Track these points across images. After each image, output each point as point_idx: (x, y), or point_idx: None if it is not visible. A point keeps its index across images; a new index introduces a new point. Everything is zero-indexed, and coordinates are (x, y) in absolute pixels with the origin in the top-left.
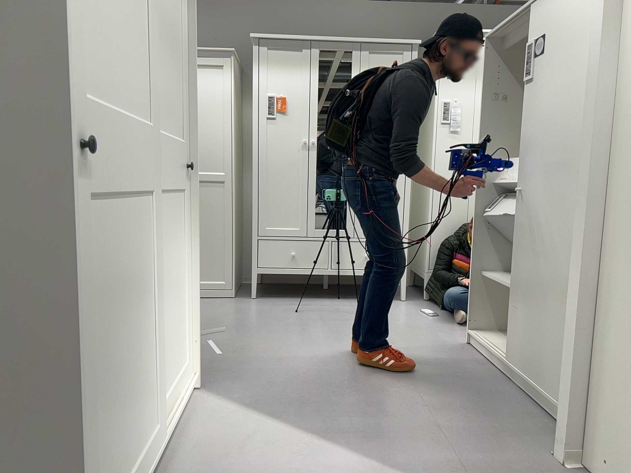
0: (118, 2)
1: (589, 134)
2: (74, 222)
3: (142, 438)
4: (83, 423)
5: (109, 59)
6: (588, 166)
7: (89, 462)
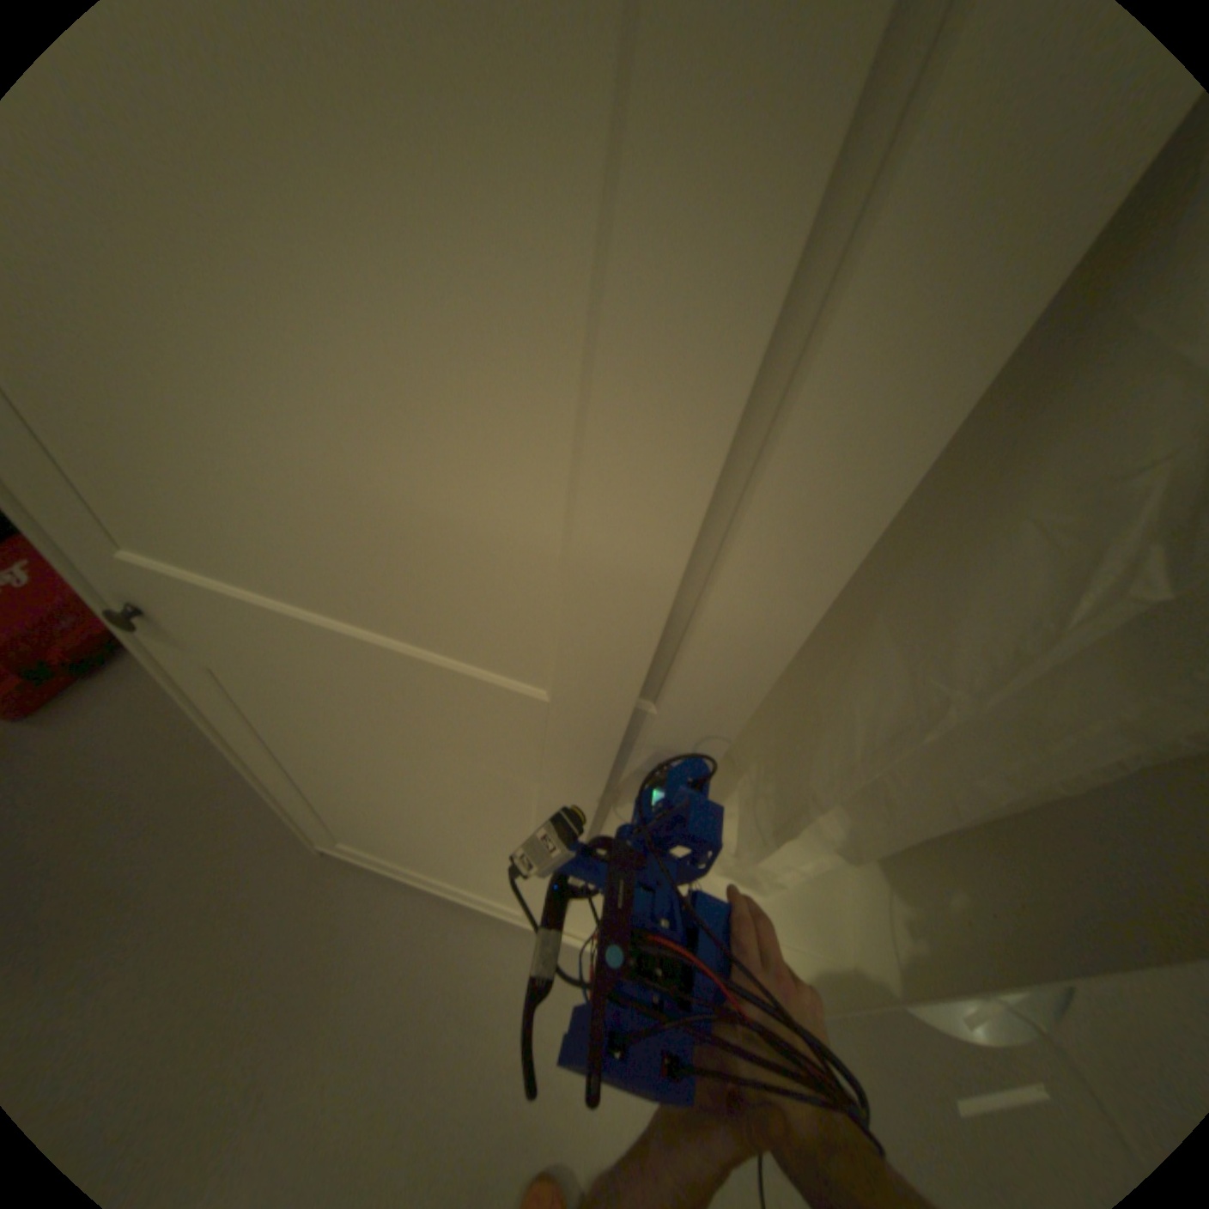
0: (276, 336)
1: None
2: (196, 675)
3: (481, 891)
4: (291, 794)
5: (255, 508)
6: None
7: (320, 815)
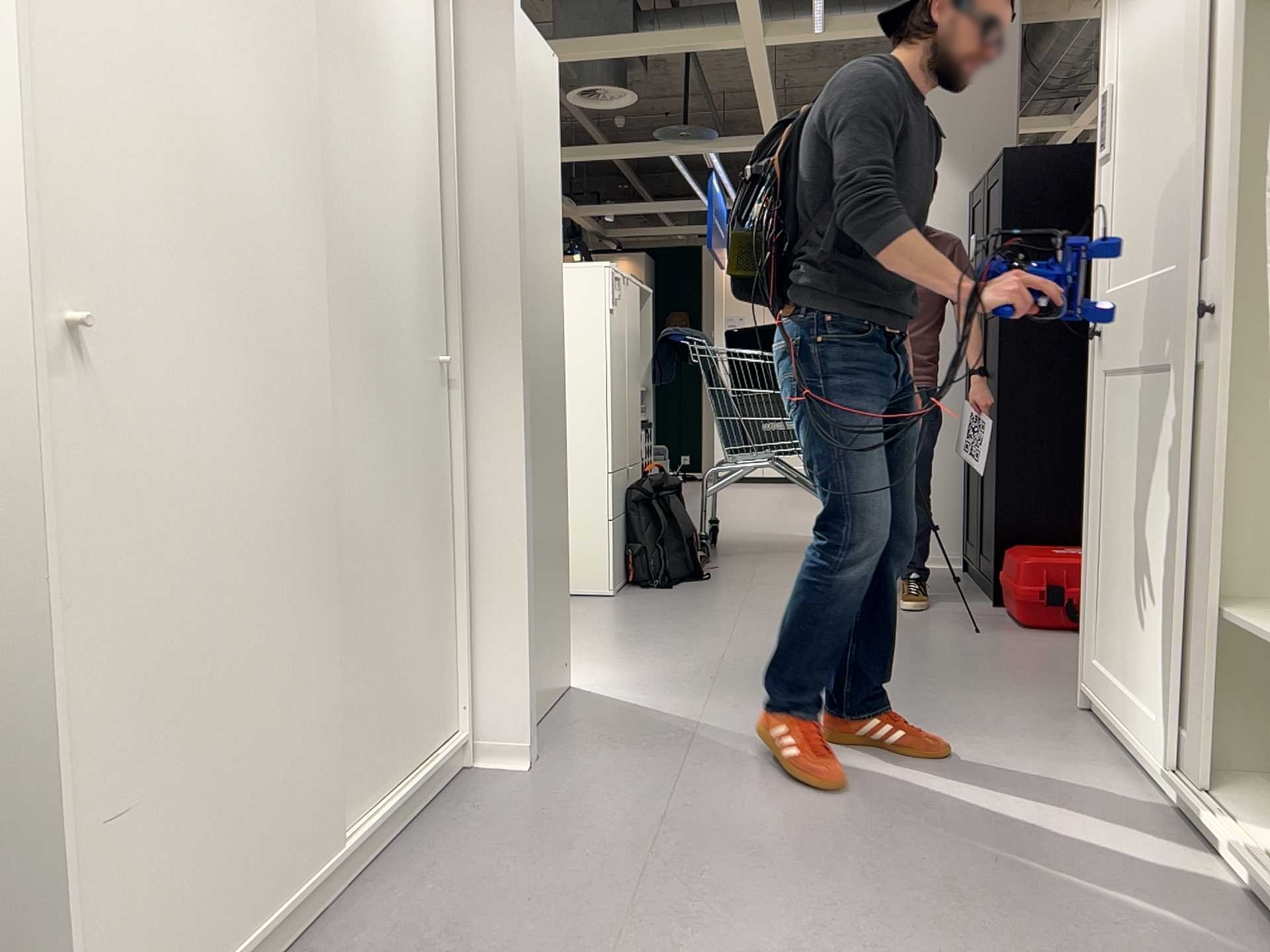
0: (1143, 154)
1: (519, 275)
2: (1092, 387)
3: (1135, 680)
4: (1087, 544)
5: (1130, 230)
6: (524, 321)
7: (1091, 585)
